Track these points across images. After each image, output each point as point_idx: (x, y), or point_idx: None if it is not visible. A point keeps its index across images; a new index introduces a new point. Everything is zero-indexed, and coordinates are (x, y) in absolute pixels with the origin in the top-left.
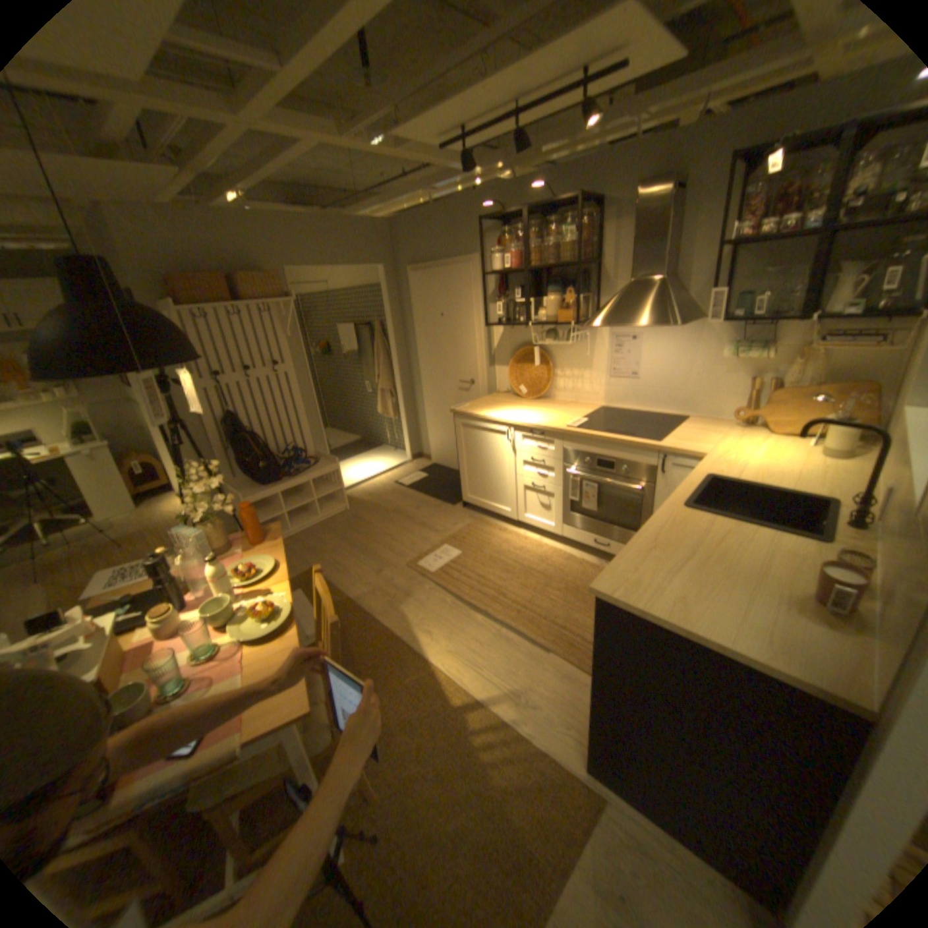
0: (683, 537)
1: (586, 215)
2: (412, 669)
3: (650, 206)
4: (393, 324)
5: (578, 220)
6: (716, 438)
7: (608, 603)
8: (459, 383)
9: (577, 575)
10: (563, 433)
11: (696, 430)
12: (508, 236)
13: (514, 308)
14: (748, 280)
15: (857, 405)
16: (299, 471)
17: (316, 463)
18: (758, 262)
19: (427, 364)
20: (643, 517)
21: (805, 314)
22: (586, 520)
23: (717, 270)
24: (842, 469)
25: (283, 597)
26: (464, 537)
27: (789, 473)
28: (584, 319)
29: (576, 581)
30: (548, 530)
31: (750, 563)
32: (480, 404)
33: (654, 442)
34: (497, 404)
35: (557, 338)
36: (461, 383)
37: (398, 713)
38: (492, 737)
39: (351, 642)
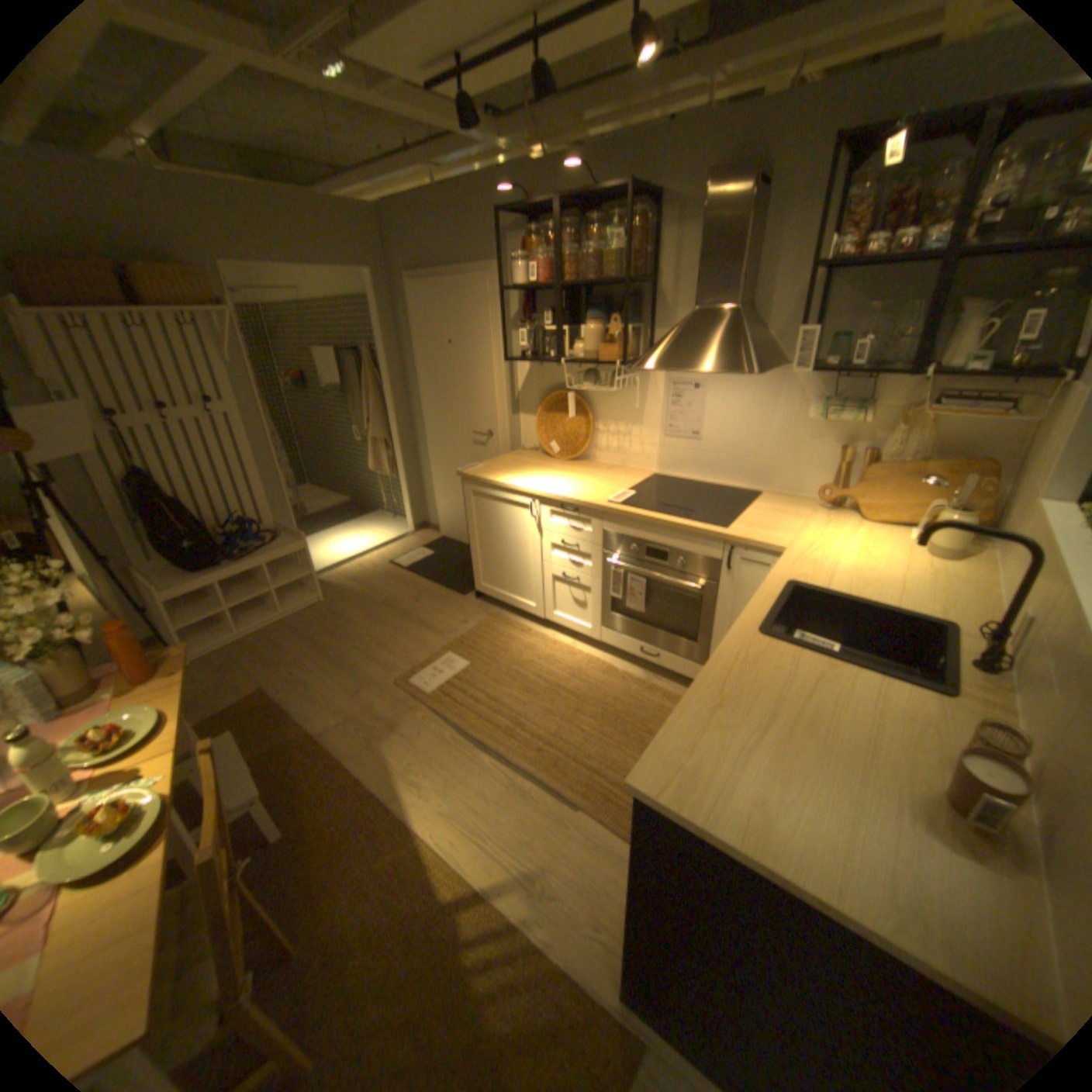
0: (760, 687)
1: (639, 214)
2: (388, 845)
3: (723, 206)
4: (386, 351)
5: (628, 221)
6: (797, 525)
7: (652, 810)
8: (473, 434)
9: (618, 694)
10: (603, 511)
11: (772, 511)
12: (536, 238)
13: (544, 338)
14: (845, 317)
15: (976, 491)
16: (248, 551)
17: (274, 540)
18: (856, 294)
19: (432, 408)
20: (702, 623)
21: (914, 366)
22: (631, 623)
23: (806, 301)
24: (954, 575)
25: (156, 786)
26: (475, 641)
27: (891, 579)
28: (634, 358)
29: (616, 704)
30: (583, 632)
31: (853, 733)
32: (499, 465)
33: (720, 529)
34: (520, 466)
35: (599, 381)
36: (476, 434)
37: (362, 917)
38: (493, 950)
39: (305, 804)
